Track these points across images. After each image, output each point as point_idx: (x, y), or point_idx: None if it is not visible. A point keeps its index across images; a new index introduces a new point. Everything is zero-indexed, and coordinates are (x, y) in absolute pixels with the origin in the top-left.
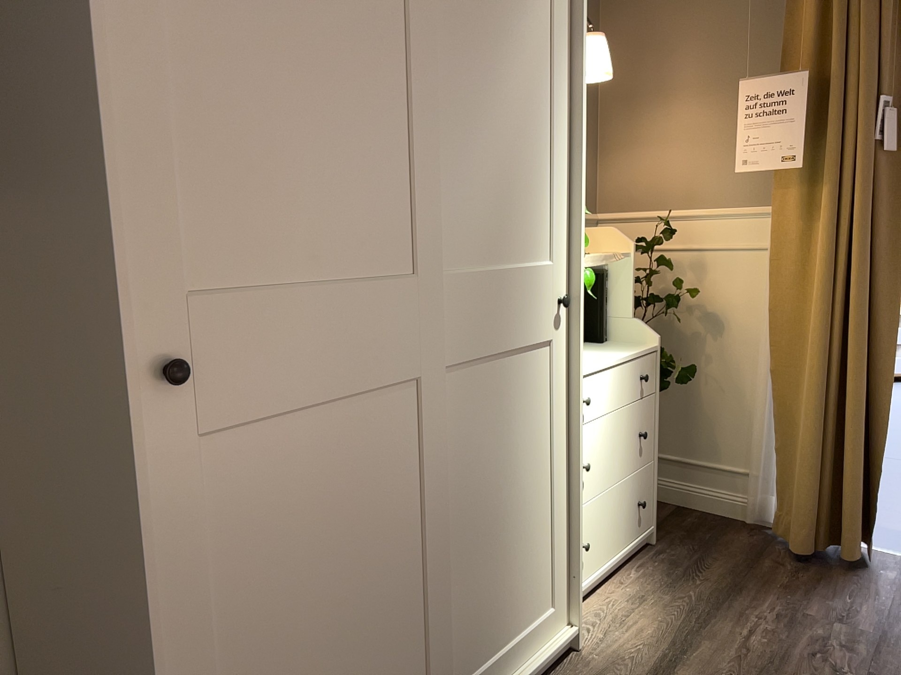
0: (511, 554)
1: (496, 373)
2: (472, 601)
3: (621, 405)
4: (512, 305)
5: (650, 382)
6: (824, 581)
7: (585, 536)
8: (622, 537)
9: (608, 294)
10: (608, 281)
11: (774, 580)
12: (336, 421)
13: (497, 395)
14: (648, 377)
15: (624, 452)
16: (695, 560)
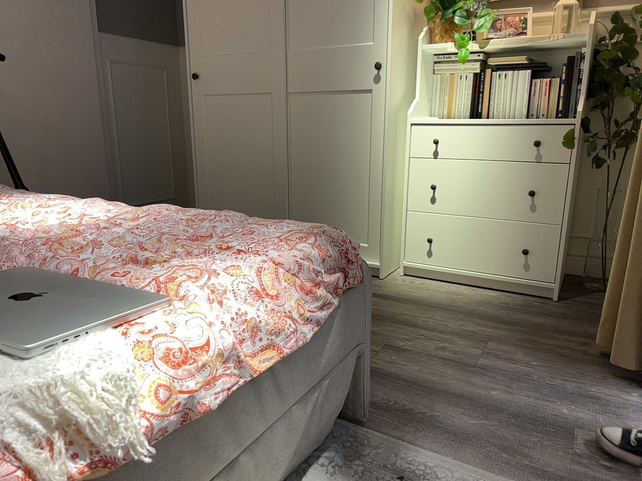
0: (334, 196)
1: (325, 101)
2: (307, 203)
3: (494, 158)
4: (335, 68)
5: (557, 151)
6: (568, 363)
7: (435, 235)
8: (491, 264)
9: (581, 75)
10: (583, 62)
11: (543, 341)
12: (240, 102)
13: (325, 112)
14: (536, 143)
15: (498, 197)
16: (546, 315)
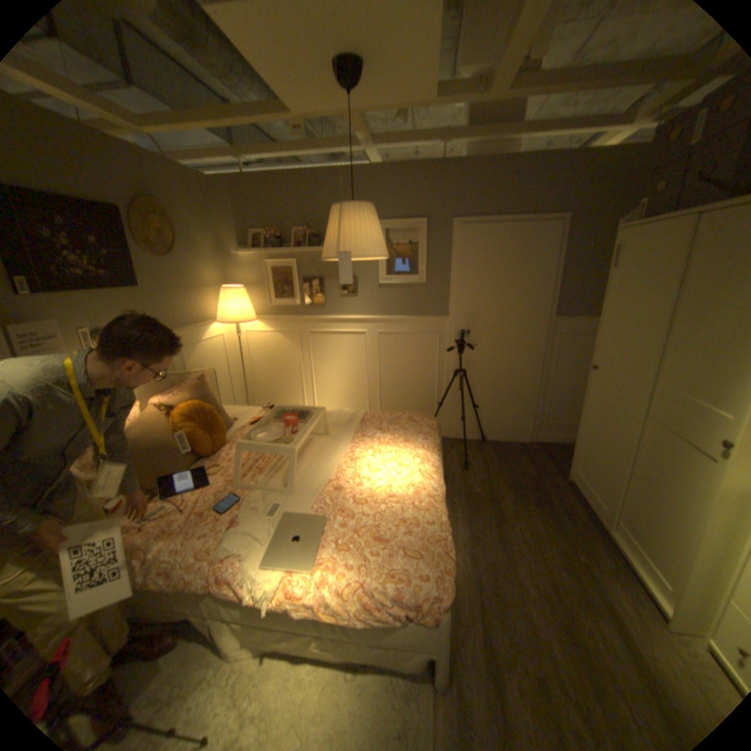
0: (660, 525)
1: (676, 443)
2: (639, 511)
3: None
4: (691, 420)
5: None
6: None
7: None
8: None
9: None
10: None
11: None
12: (616, 403)
13: (673, 452)
14: None
15: None
16: None
